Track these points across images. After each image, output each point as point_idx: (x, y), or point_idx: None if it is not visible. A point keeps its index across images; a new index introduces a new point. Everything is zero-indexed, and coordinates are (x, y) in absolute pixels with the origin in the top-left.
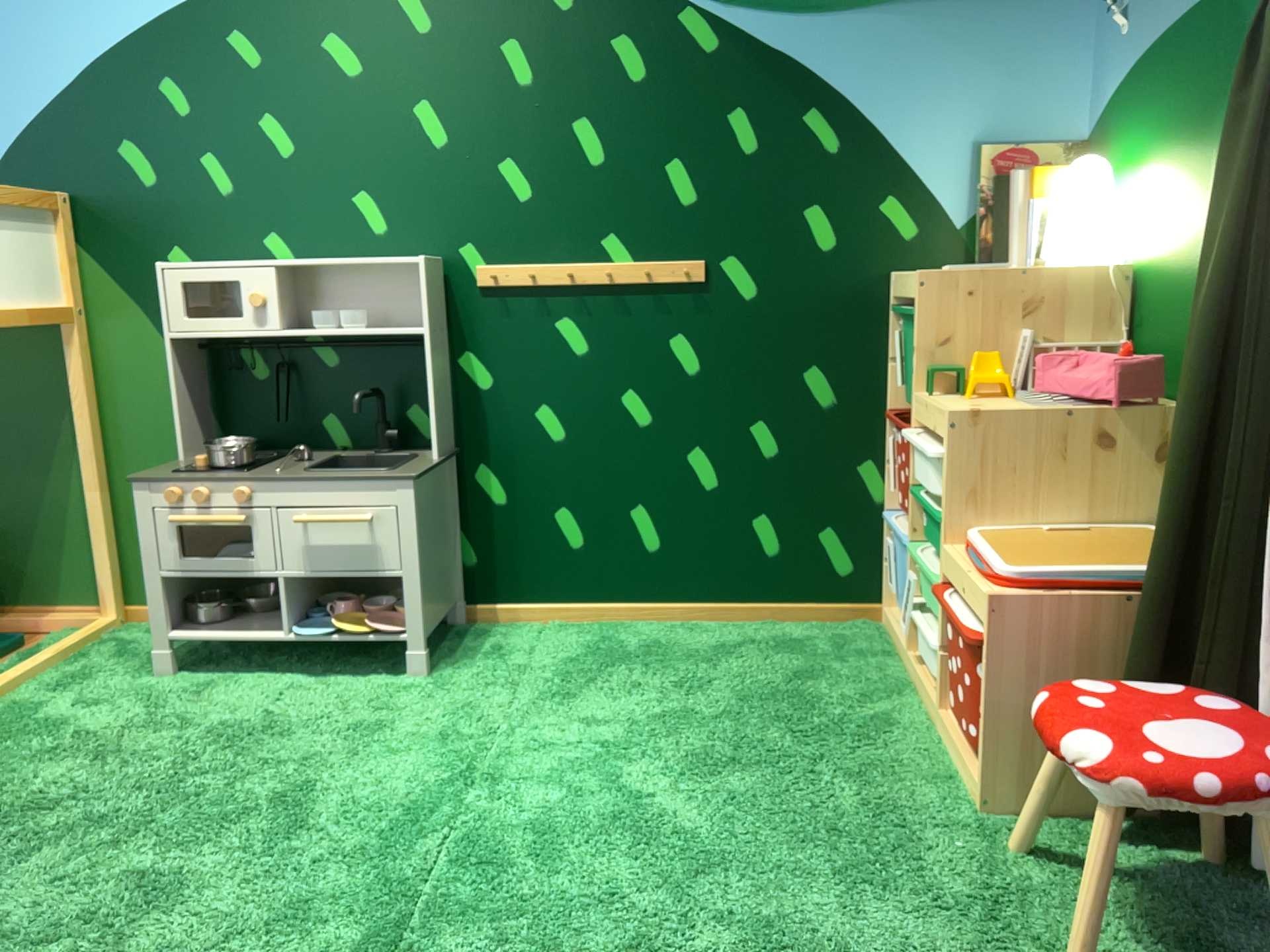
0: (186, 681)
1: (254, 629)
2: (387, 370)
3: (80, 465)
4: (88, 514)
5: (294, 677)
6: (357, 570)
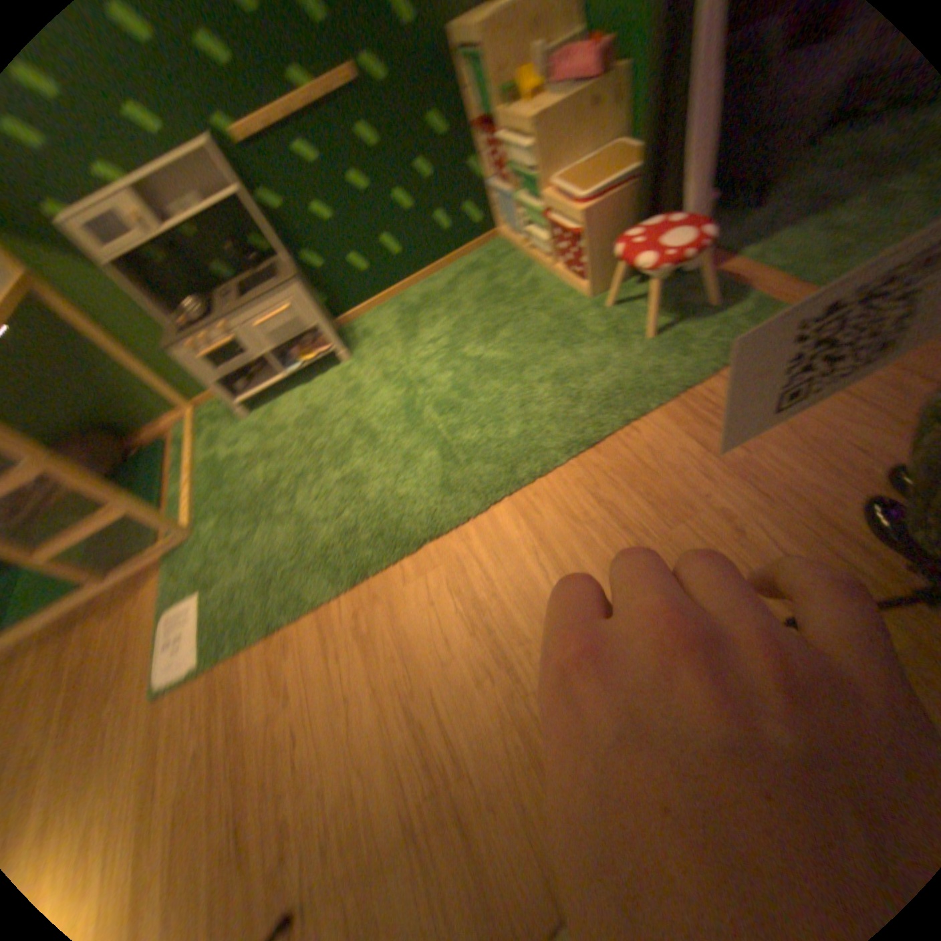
0: (254, 416)
1: (264, 382)
2: (219, 223)
3: (107, 357)
4: (131, 377)
5: (295, 390)
6: (293, 334)
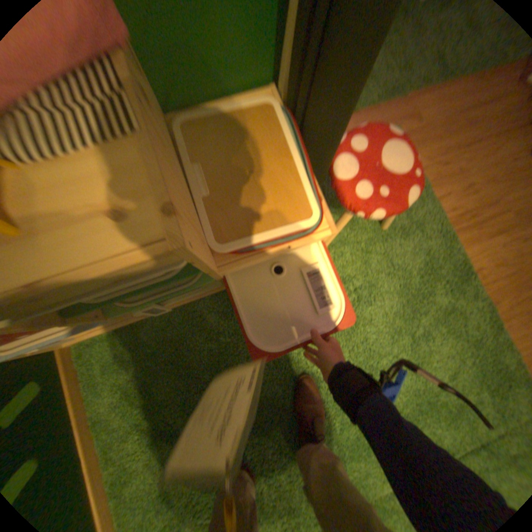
0: None
1: None
2: None
3: None
4: None
5: None
6: None
